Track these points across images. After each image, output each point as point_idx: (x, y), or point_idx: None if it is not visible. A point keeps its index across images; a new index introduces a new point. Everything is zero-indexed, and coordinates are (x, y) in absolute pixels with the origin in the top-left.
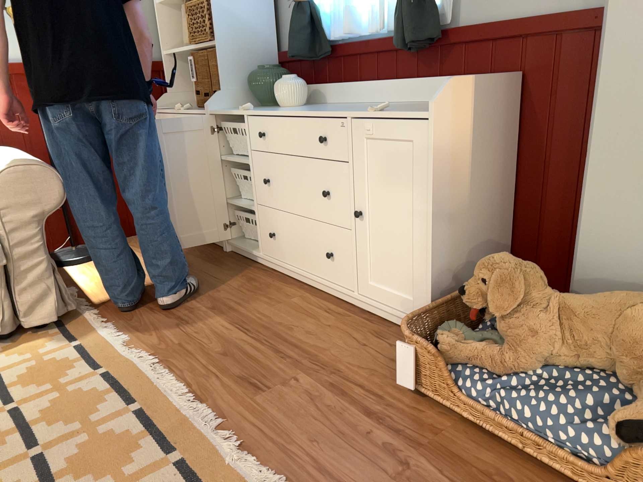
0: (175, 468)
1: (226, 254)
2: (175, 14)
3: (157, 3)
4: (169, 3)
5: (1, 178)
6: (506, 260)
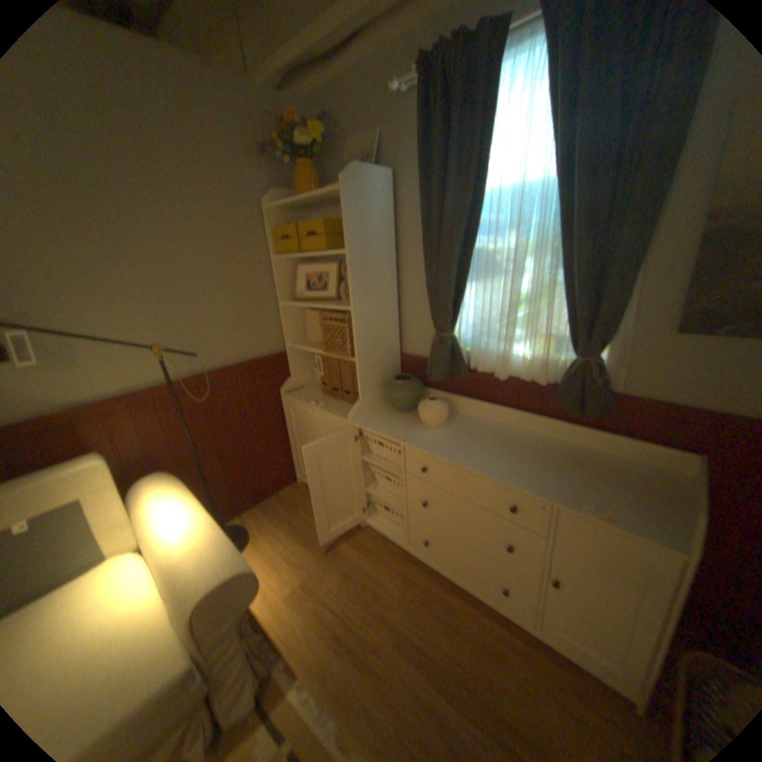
0: None
1: (365, 533)
2: (296, 309)
3: (281, 303)
4: (291, 301)
5: (195, 612)
6: None
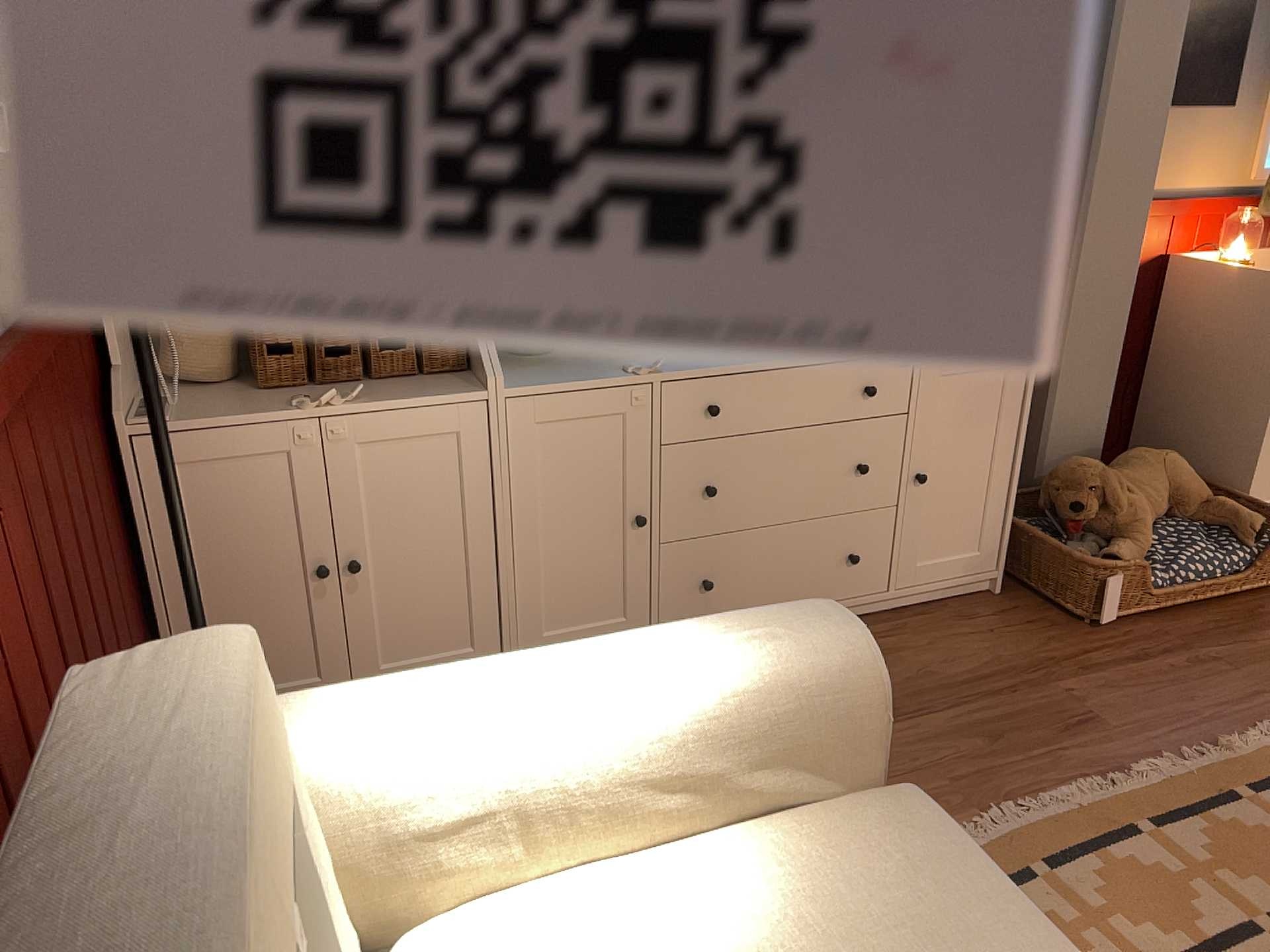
0: (1263, 794)
1: None
2: None
3: None
4: None
5: (868, 671)
6: (1091, 462)
